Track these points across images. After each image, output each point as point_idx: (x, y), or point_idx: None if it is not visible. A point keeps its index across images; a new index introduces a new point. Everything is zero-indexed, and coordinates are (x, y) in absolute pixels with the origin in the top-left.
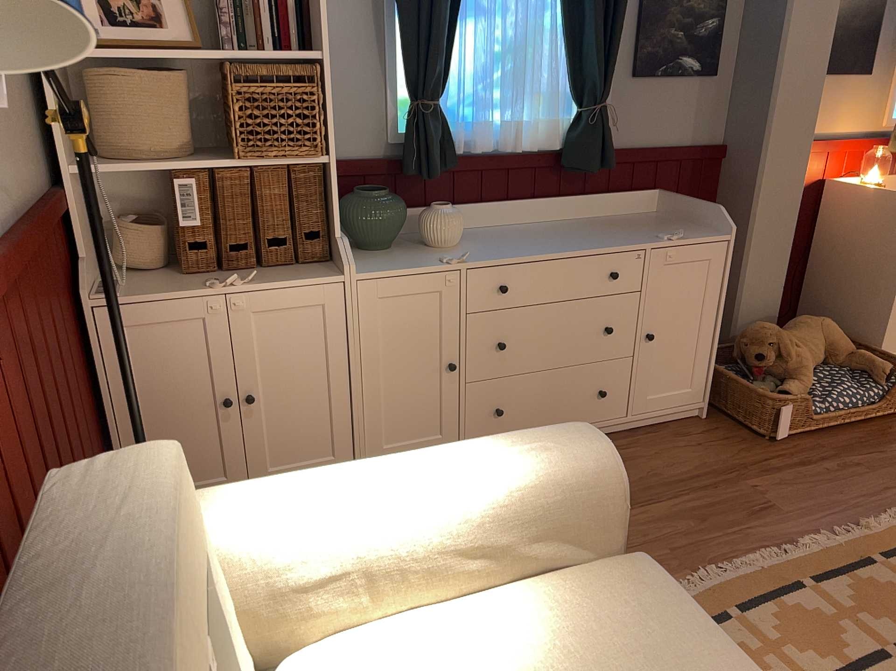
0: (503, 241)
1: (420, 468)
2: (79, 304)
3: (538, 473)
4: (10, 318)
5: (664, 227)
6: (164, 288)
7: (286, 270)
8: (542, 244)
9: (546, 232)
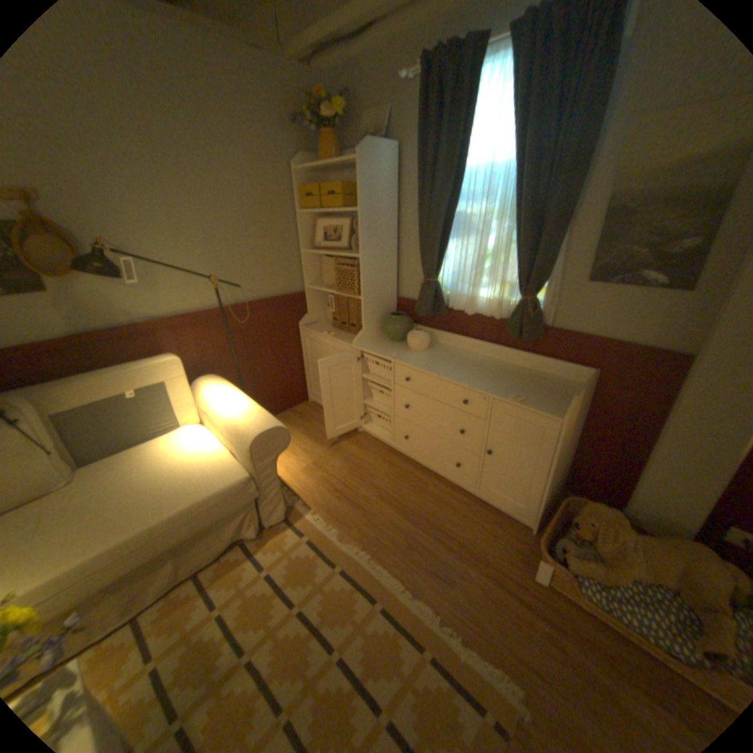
0: (441, 359)
1: (235, 403)
2: (298, 326)
3: (240, 424)
4: (231, 323)
5: (546, 393)
6: (319, 329)
7: (352, 337)
8: (447, 368)
9: (474, 364)
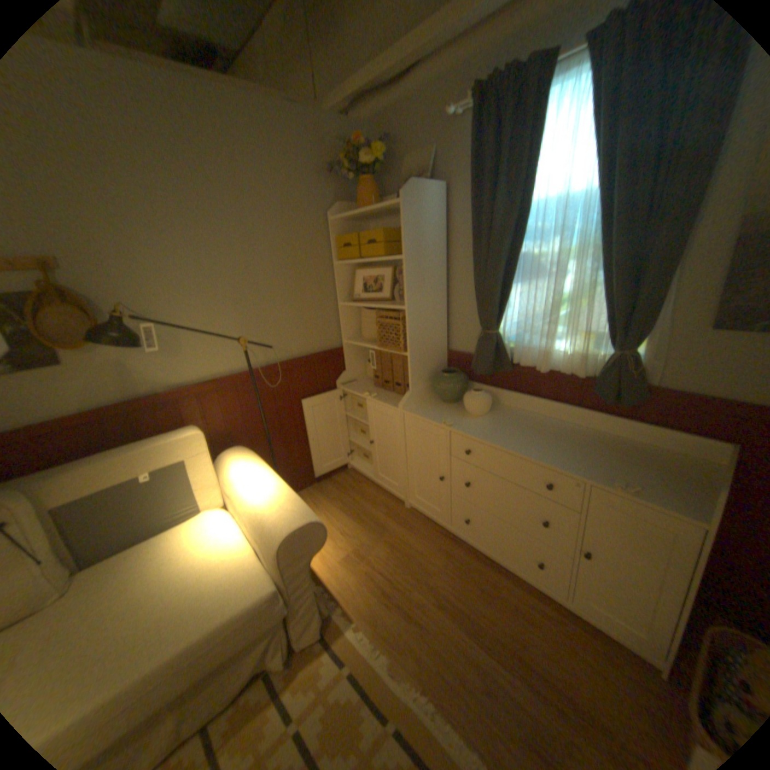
0: (509, 426)
1: (263, 487)
2: (336, 385)
3: (266, 518)
4: (263, 386)
5: (668, 479)
6: (359, 388)
7: (397, 397)
8: (519, 439)
9: (553, 433)
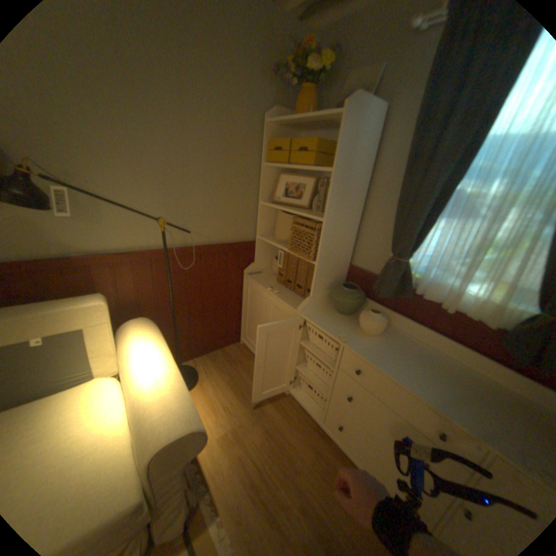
0: (402, 354)
1: (154, 373)
2: (243, 273)
3: (148, 416)
4: (177, 265)
5: None
6: (263, 281)
7: (296, 298)
8: (414, 373)
9: (446, 373)
